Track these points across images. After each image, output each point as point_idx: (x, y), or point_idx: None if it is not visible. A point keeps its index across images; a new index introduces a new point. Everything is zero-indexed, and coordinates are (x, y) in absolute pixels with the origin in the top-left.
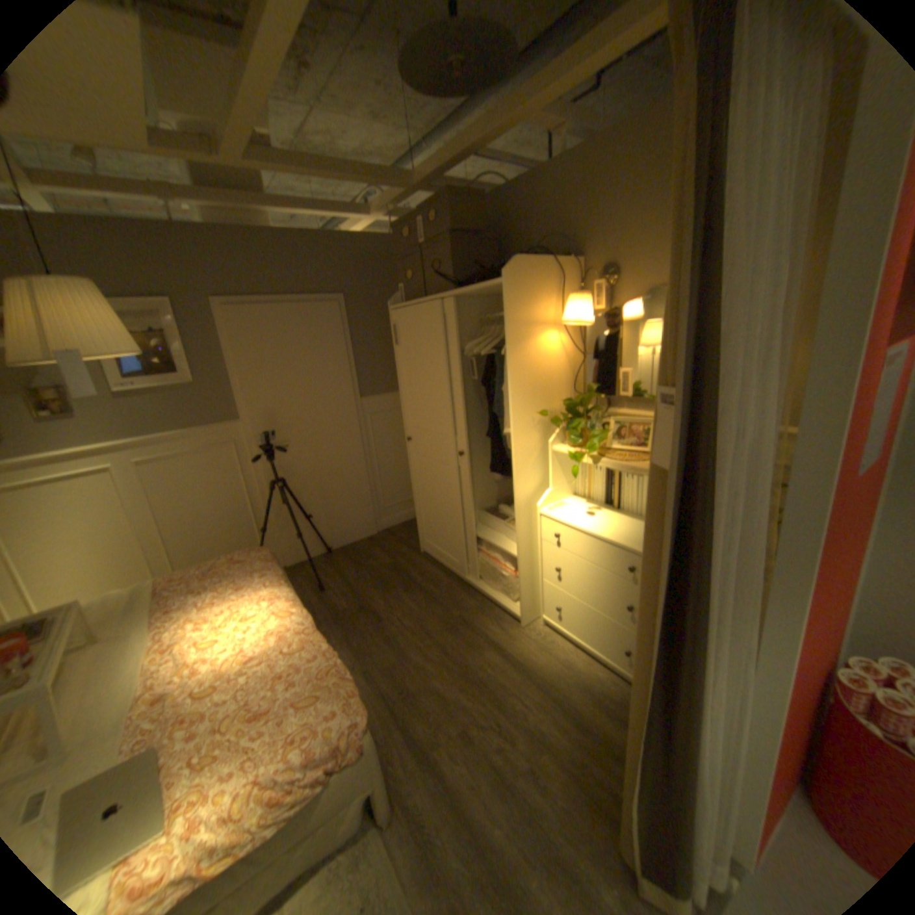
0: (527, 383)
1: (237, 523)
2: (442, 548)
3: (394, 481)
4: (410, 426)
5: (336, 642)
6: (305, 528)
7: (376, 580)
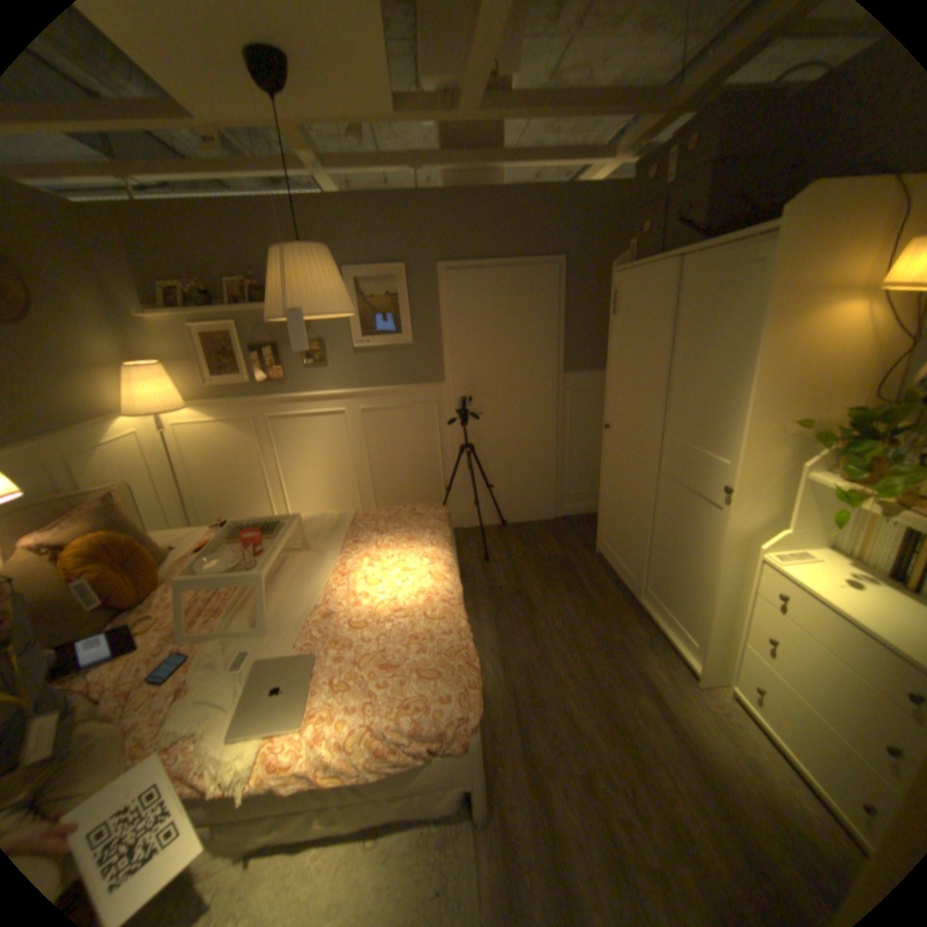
0: (788, 374)
1: (430, 477)
2: (621, 557)
3: (585, 468)
4: (611, 410)
5: (487, 617)
6: (486, 496)
7: (541, 567)
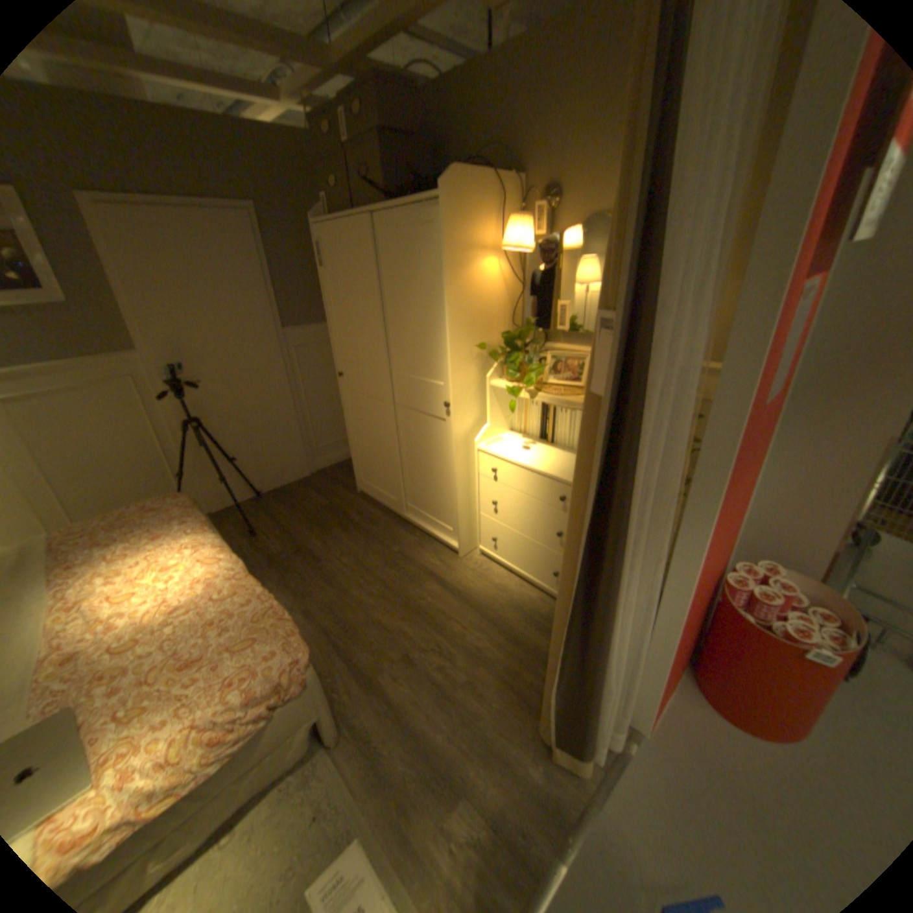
0: (465, 312)
1: (147, 467)
2: (379, 487)
3: (326, 420)
4: (340, 359)
5: (273, 584)
6: (229, 471)
7: (311, 521)
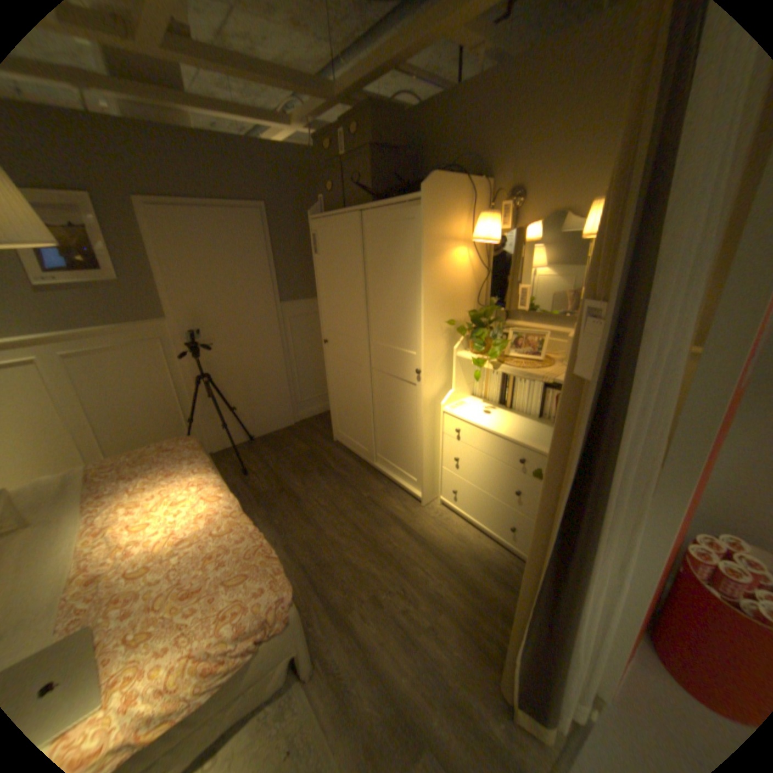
0: (438, 293)
1: (166, 413)
2: (353, 438)
3: (311, 378)
4: (326, 329)
5: (260, 520)
6: (230, 418)
7: (295, 464)
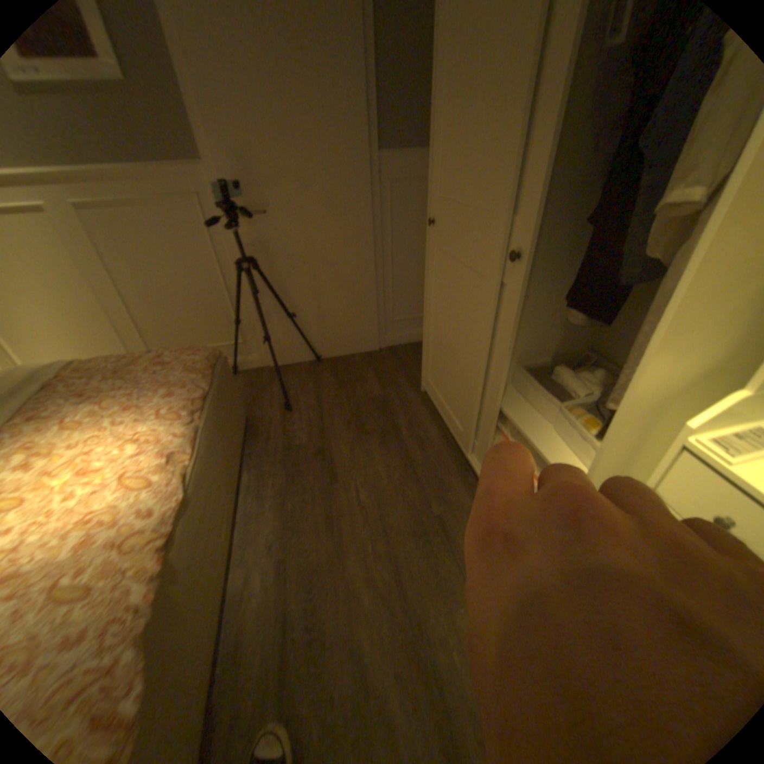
0: None
1: (212, 304)
2: (445, 399)
3: (411, 287)
4: (435, 193)
5: (272, 491)
6: (292, 326)
7: (353, 412)
